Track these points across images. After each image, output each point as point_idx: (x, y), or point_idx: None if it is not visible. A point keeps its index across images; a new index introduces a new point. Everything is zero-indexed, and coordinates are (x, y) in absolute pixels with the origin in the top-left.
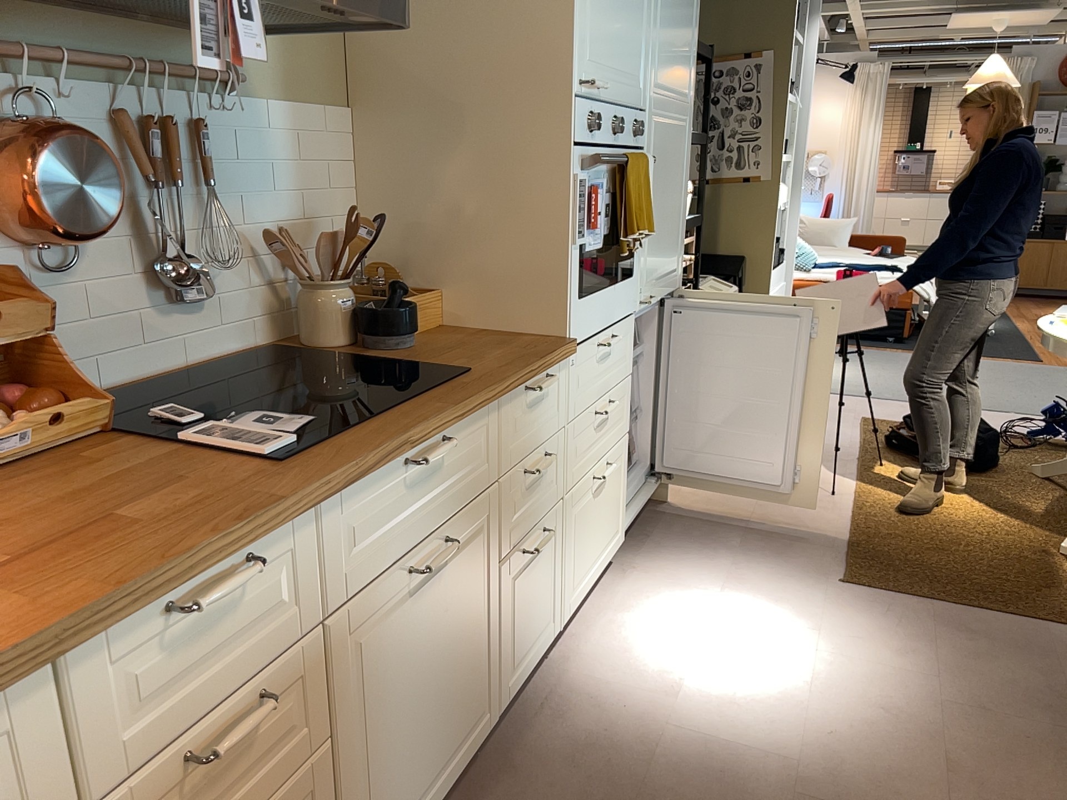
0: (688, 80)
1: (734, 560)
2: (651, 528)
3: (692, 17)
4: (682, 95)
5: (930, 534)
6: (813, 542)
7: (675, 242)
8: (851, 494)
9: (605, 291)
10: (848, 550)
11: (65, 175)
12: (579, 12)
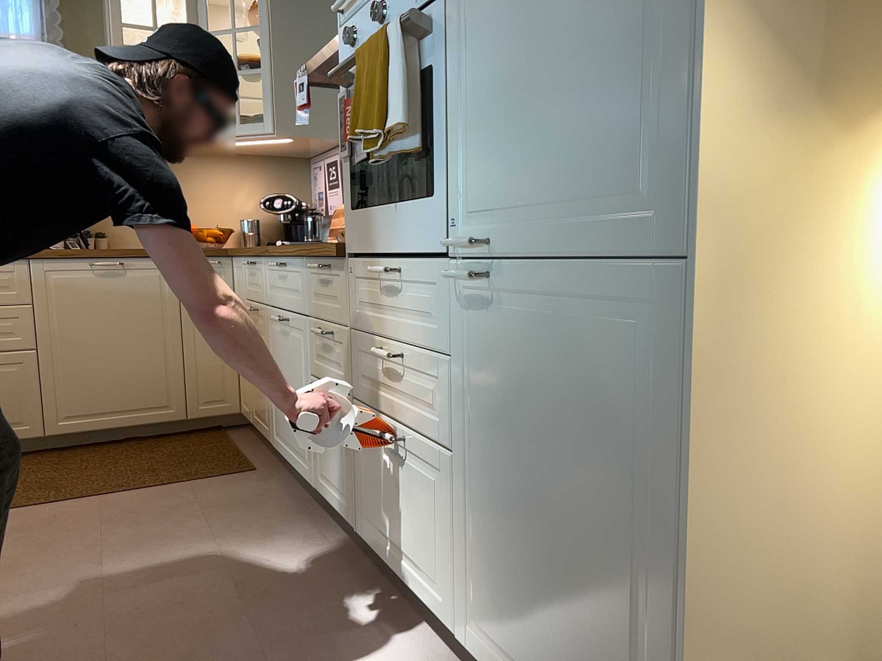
0: None
1: None
2: None
3: None
4: None
5: None
6: None
7: (622, 122)
8: None
9: (384, 209)
10: None
11: None
12: None
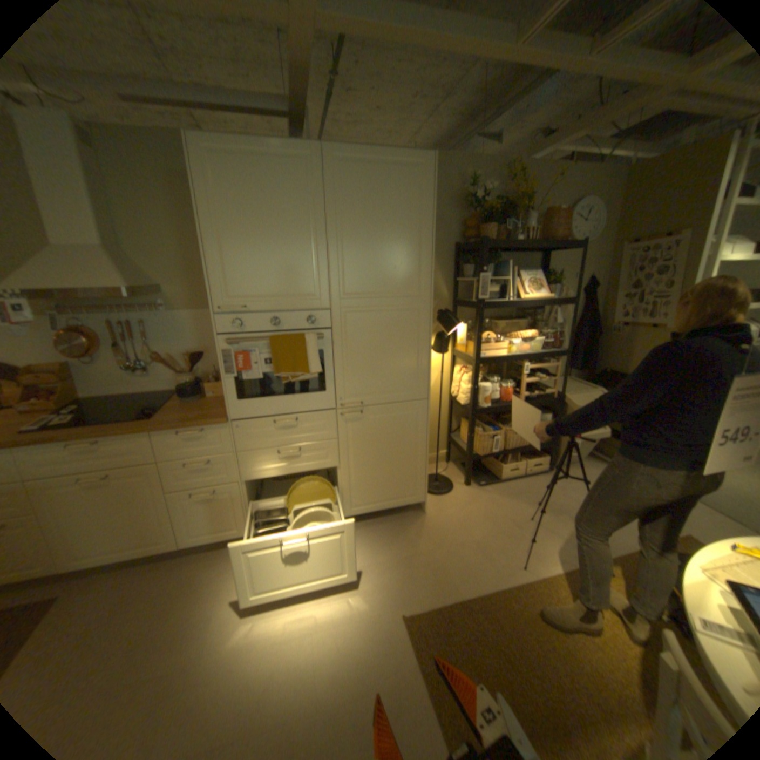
0: (412, 283)
1: (385, 563)
2: (389, 521)
3: (412, 245)
4: (402, 292)
5: (530, 647)
6: (442, 587)
7: (406, 374)
8: (539, 580)
9: (275, 397)
10: (448, 607)
11: (63, 341)
12: (208, 277)
